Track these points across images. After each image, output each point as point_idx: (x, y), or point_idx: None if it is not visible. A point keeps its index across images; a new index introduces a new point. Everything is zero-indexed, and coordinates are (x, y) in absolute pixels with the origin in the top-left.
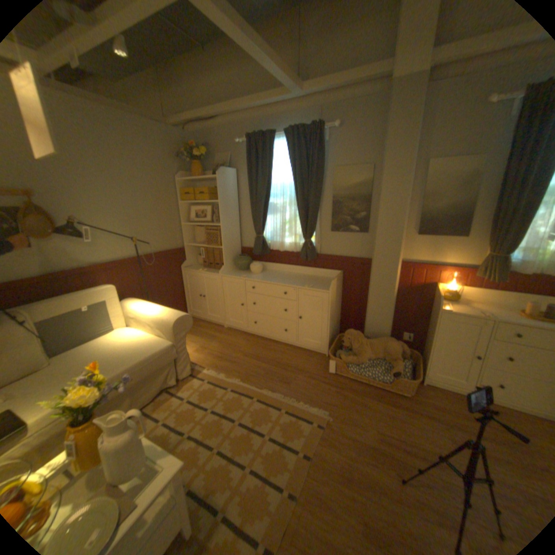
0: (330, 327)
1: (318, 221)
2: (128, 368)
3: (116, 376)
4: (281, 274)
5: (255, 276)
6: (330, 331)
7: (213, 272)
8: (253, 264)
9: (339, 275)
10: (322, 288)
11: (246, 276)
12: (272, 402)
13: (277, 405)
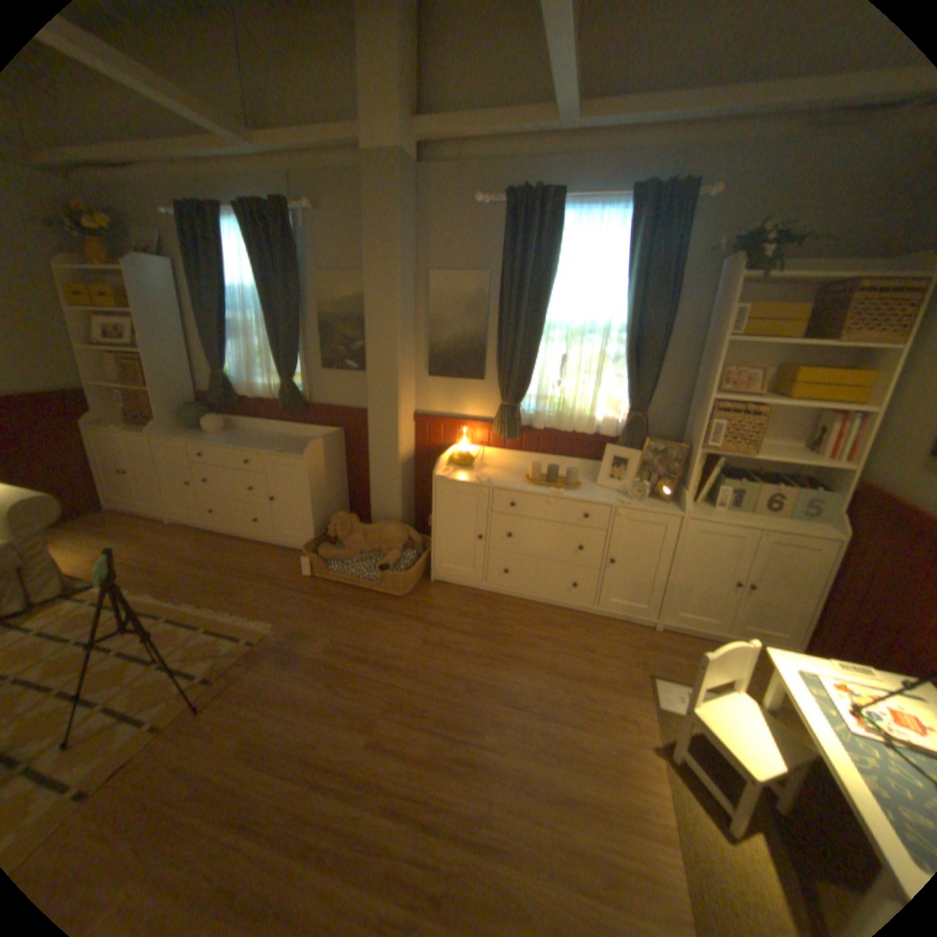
0: (316, 513)
1: (301, 353)
2: None
3: None
4: (253, 435)
5: (205, 439)
6: (317, 519)
7: (134, 434)
8: (204, 419)
9: (331, 436)
10: (297, 454)
11: (189, 439)
12: (189, 623)
13: (196, 625)
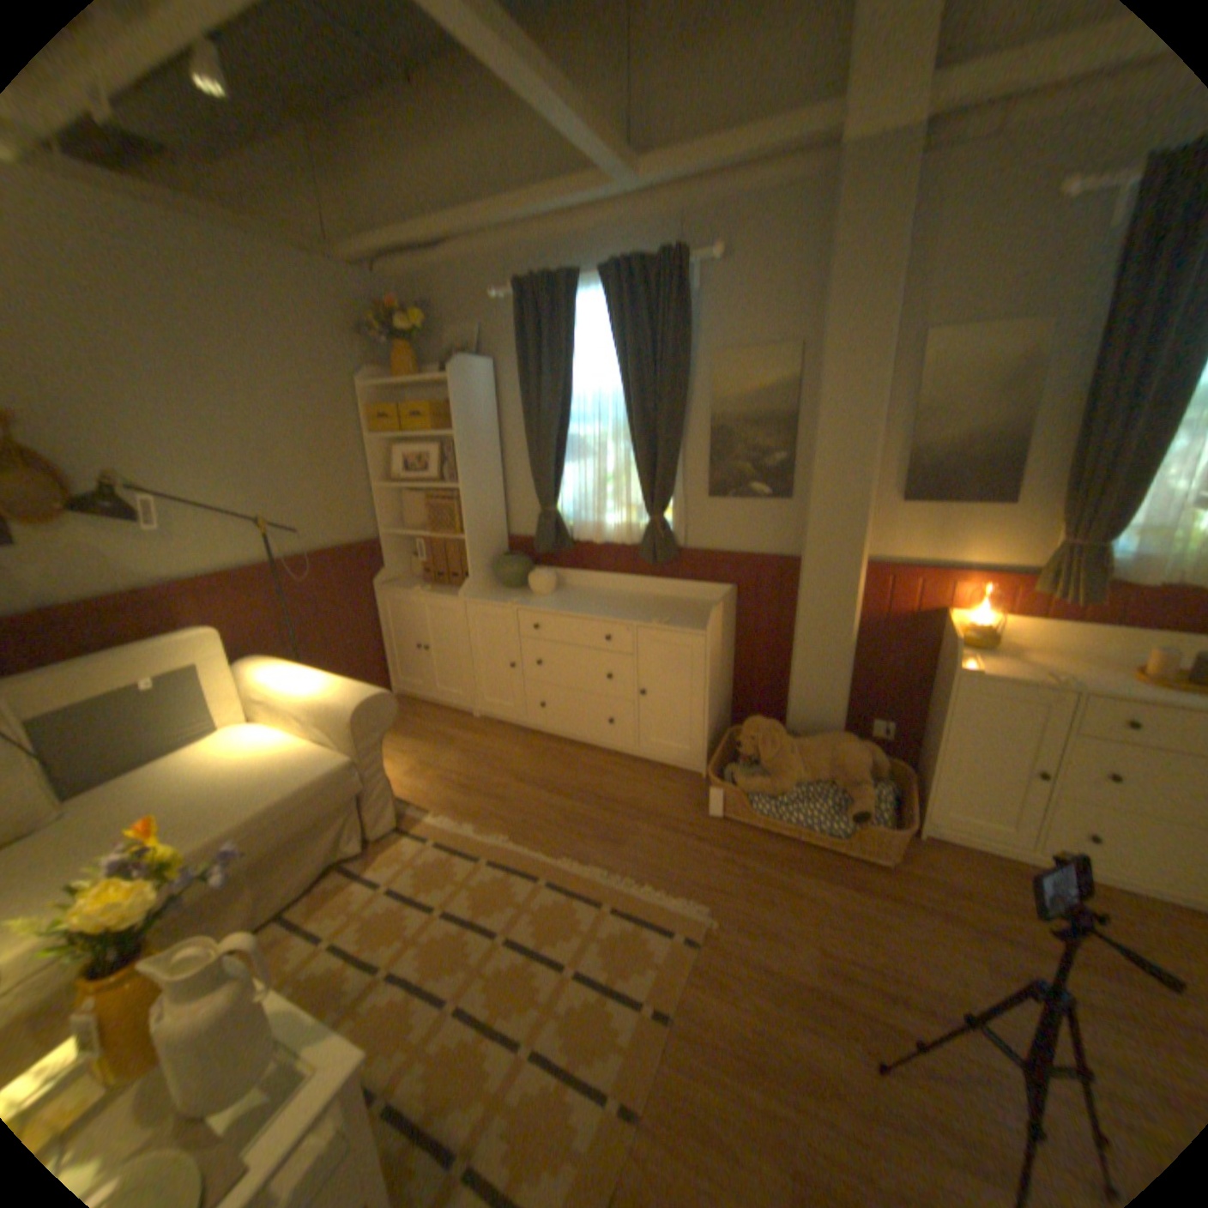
0: (711, 712)
1: (679, 474)
2: (245, 819)
3: (215, 840)
4: (599, 594)
5: (540, 600)
6: (711, 722)
7: (444, 594)
8: (535, 572)
9: (728, 595)
10: (691, 625)
11: (520, 601)
12: (581, 888)
13: (593, 893)
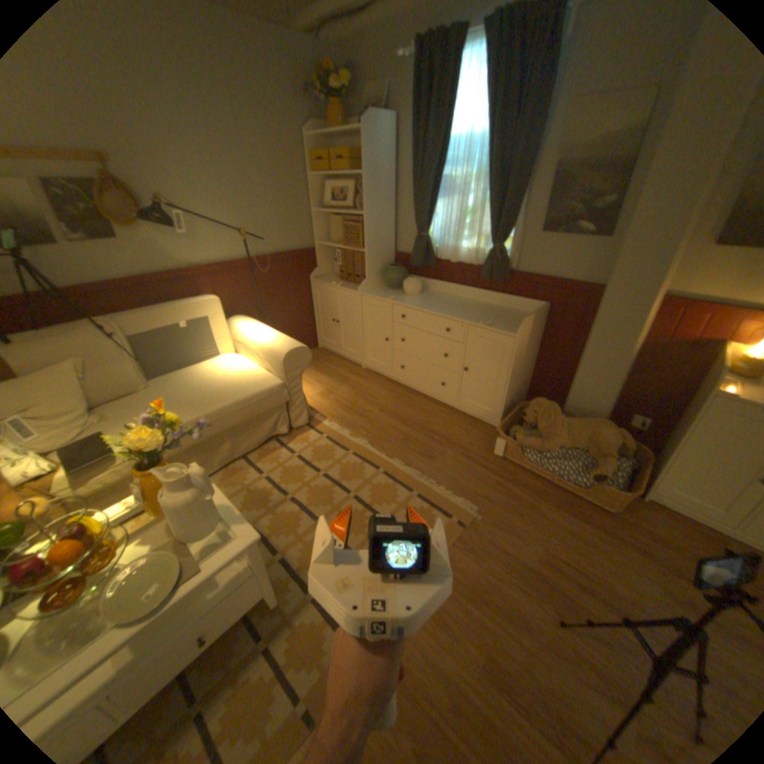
0: (510, 390)
1: (522, 211)
2: (225, 406)
3: (210, 414)
4: (448, 299)
5: (408, 299)
6: (509, 396)
7: (349, 289)
8: (407, 279)
9: (541, 310)
10: (507, 329)
11: (395, 298)
12: (403, 479)
13: (409, 483)
